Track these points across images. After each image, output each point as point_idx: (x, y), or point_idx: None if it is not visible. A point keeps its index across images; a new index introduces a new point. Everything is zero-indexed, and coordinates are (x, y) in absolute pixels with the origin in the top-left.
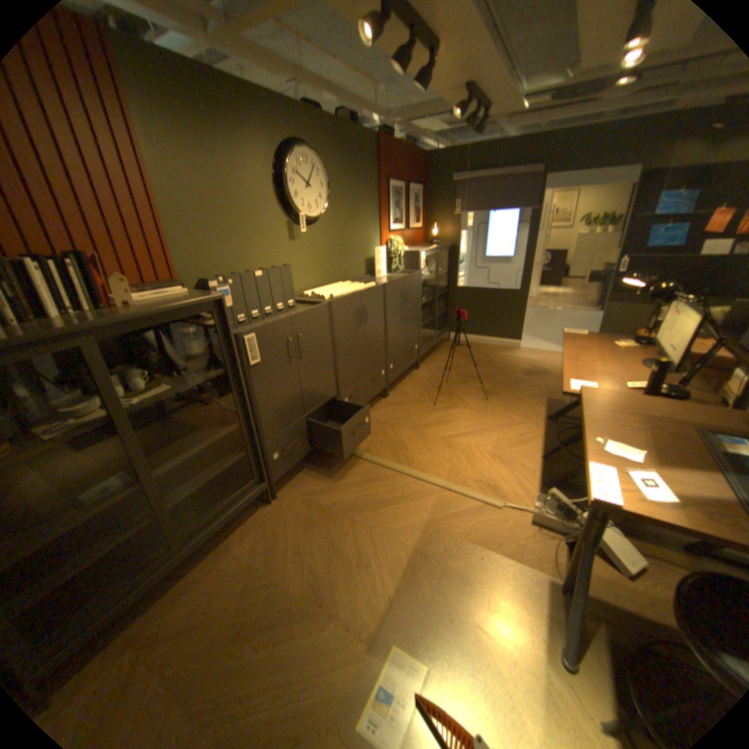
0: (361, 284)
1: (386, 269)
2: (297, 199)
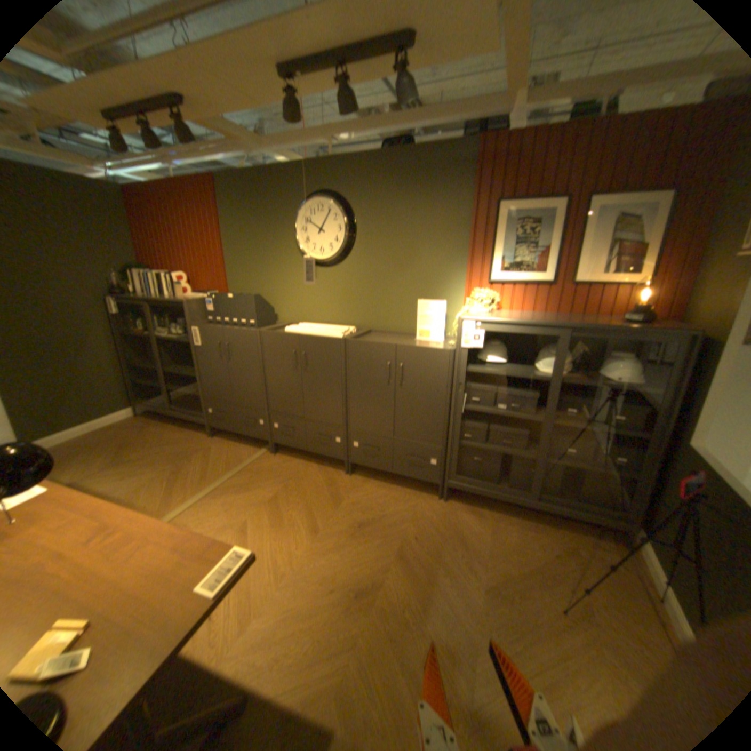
0: (337, 333)
1: (443, 333)
2: (308, 244)
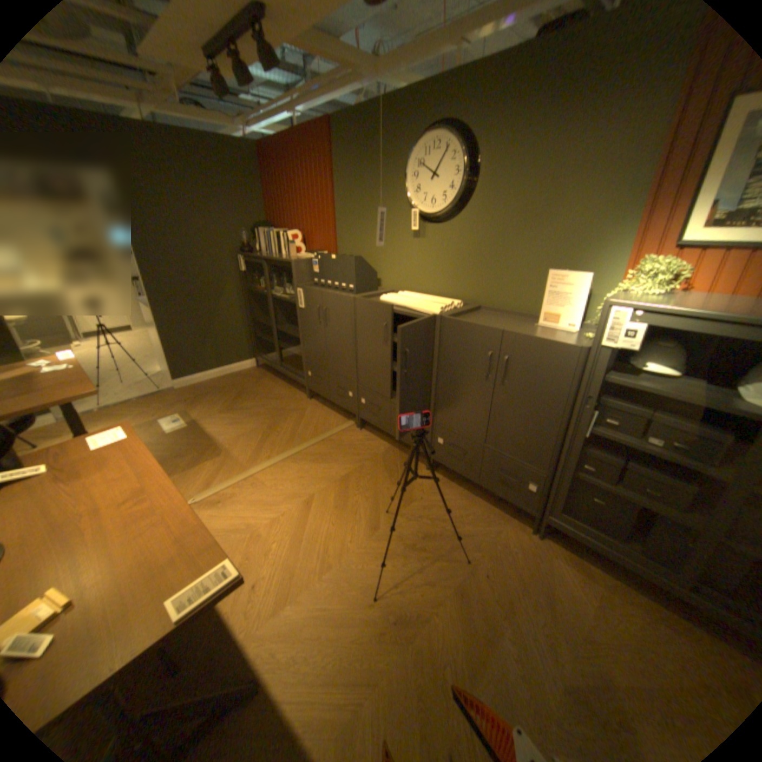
0: (436, 307)
1: (580, 320)
2: (419, 194)
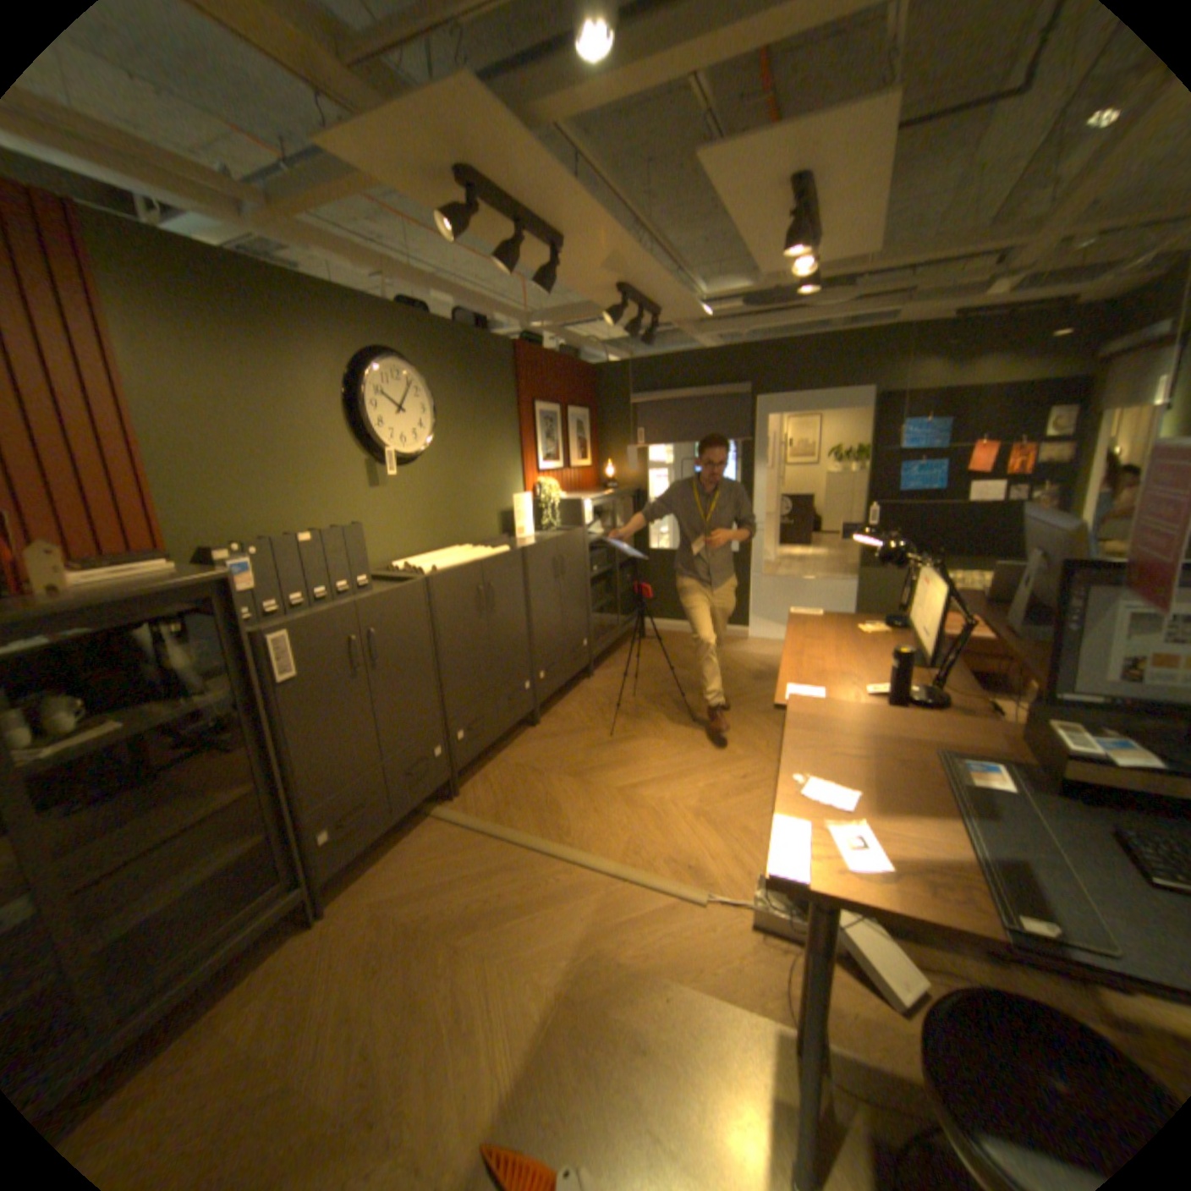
0: (487, 550)
1: (532, 526)
2: (382, 429)
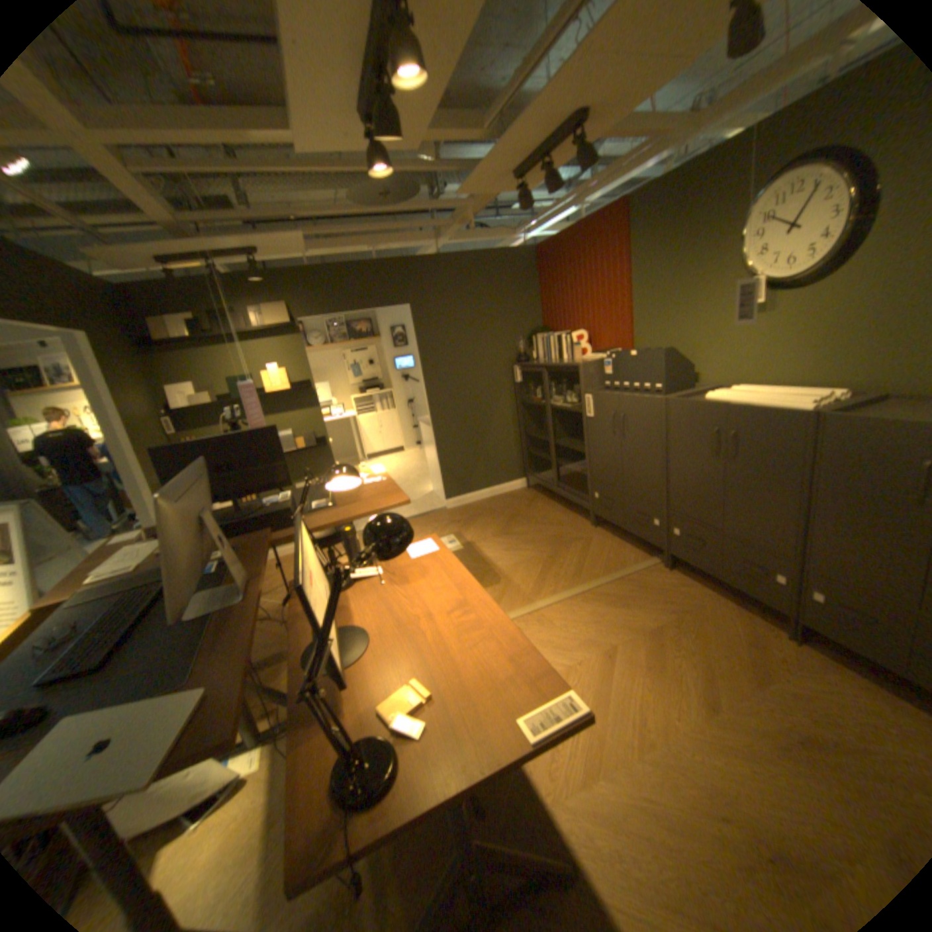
0: (803, 401)
1: None
2: (765, 256)
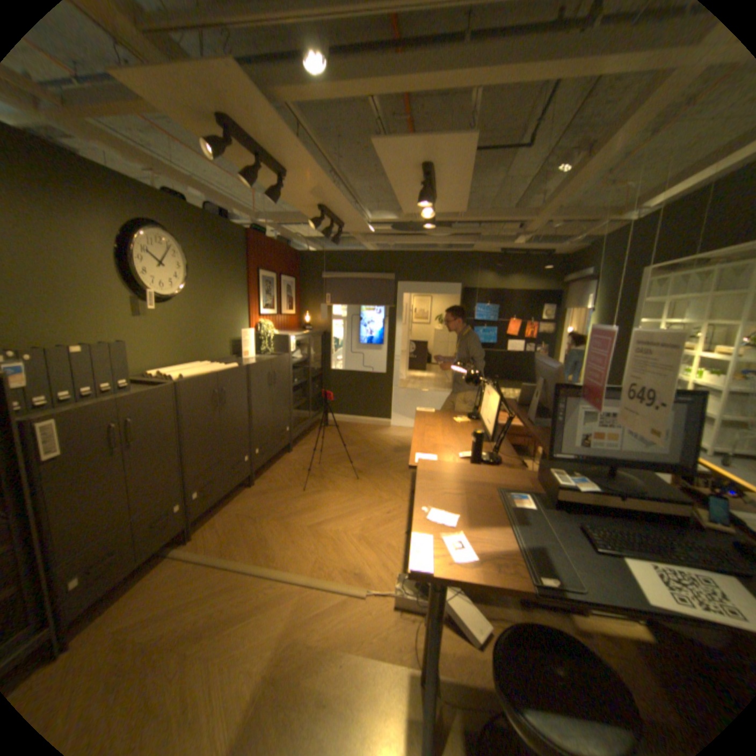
0: (221, 365)
1: (254, 351)
2: (145, 276)
